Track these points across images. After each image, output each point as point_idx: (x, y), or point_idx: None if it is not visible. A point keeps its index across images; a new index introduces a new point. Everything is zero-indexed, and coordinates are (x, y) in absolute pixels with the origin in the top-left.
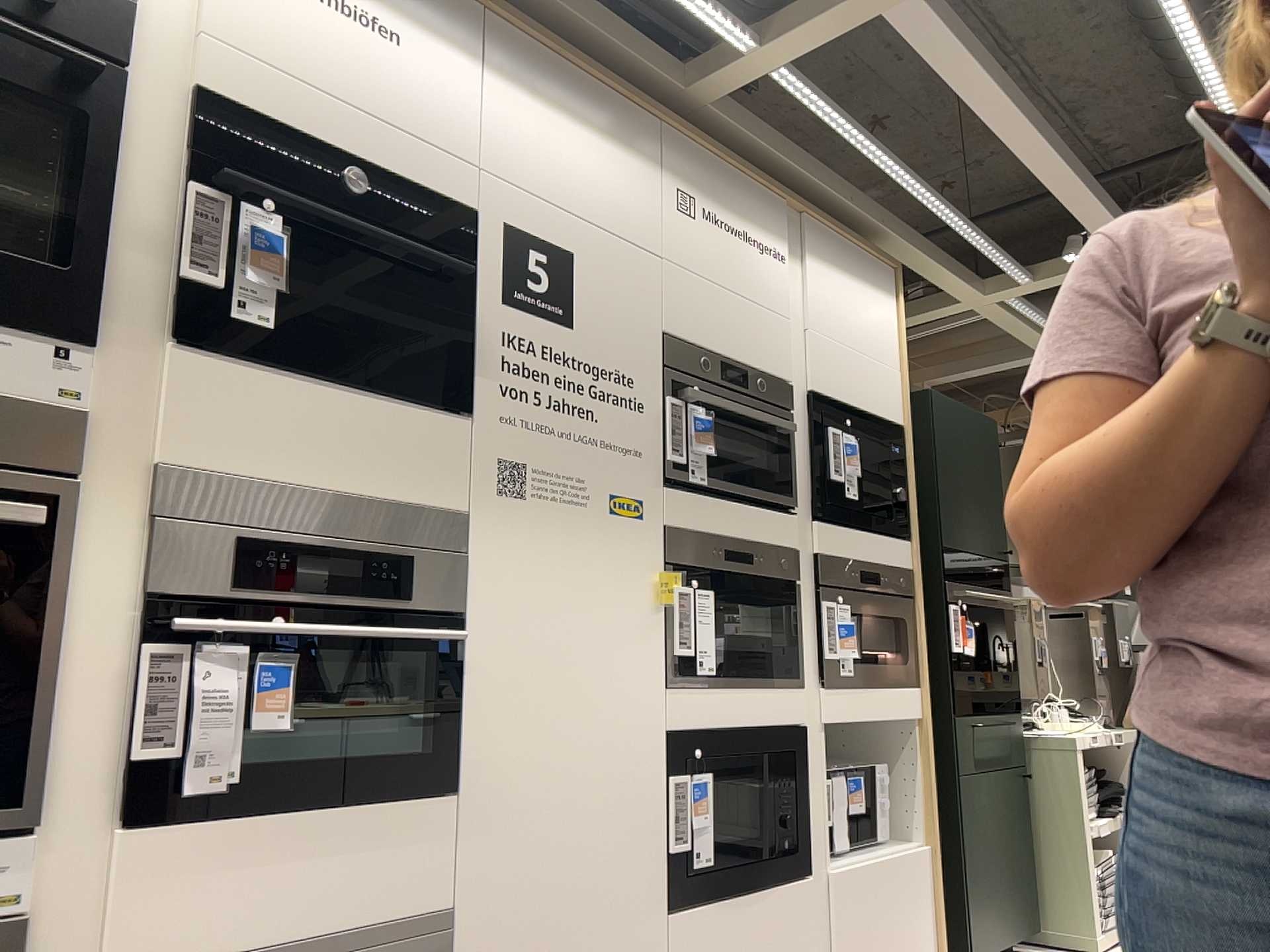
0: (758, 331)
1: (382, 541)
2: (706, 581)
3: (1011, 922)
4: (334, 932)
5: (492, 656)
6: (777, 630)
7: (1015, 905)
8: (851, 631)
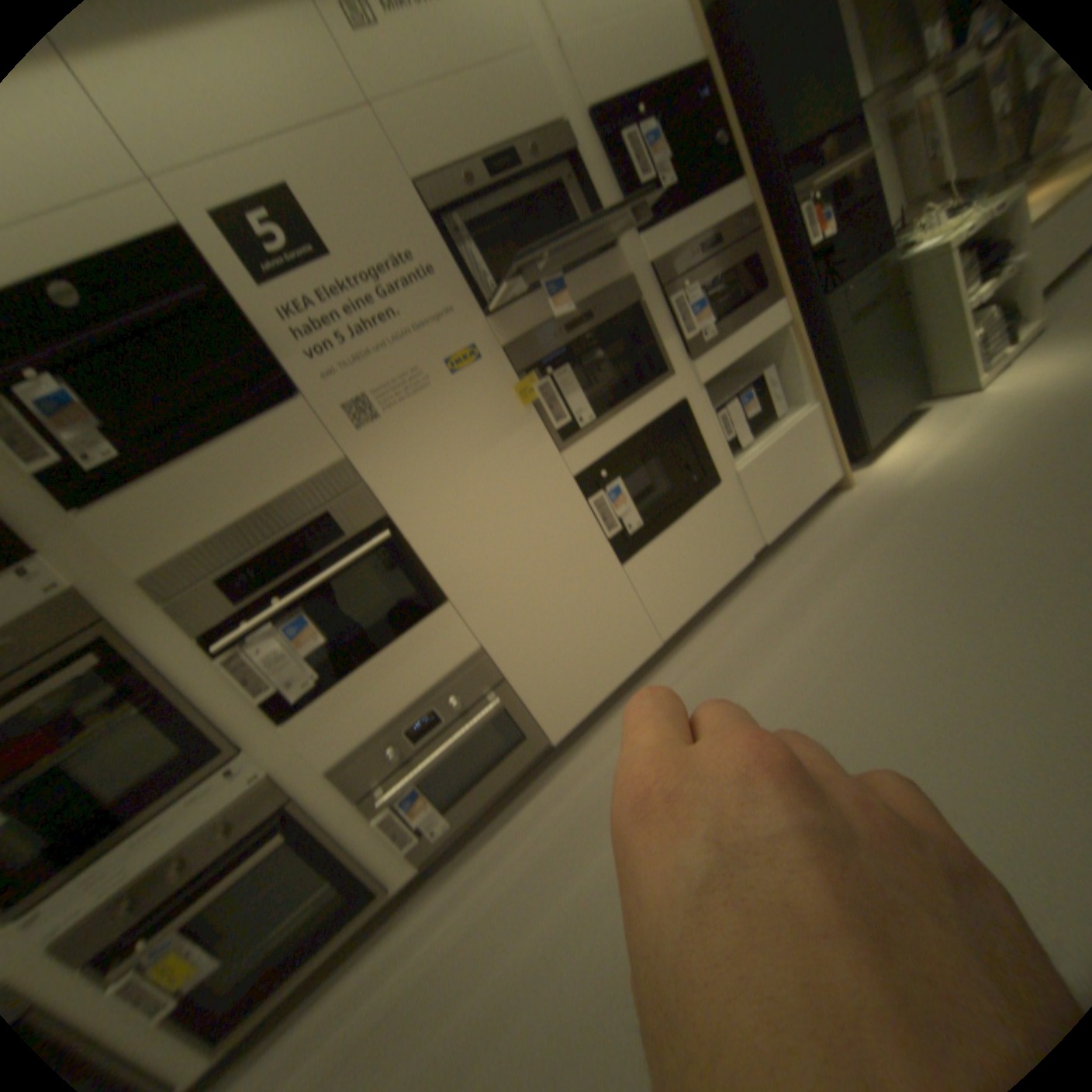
0: (506, 93)
1: (304, 514)
2: (557, 360)
3: (906, 404)
4: (421, 691)
5: (423, 521)
6: (636, 349)
7: (909, 390)
8: (703, 303)
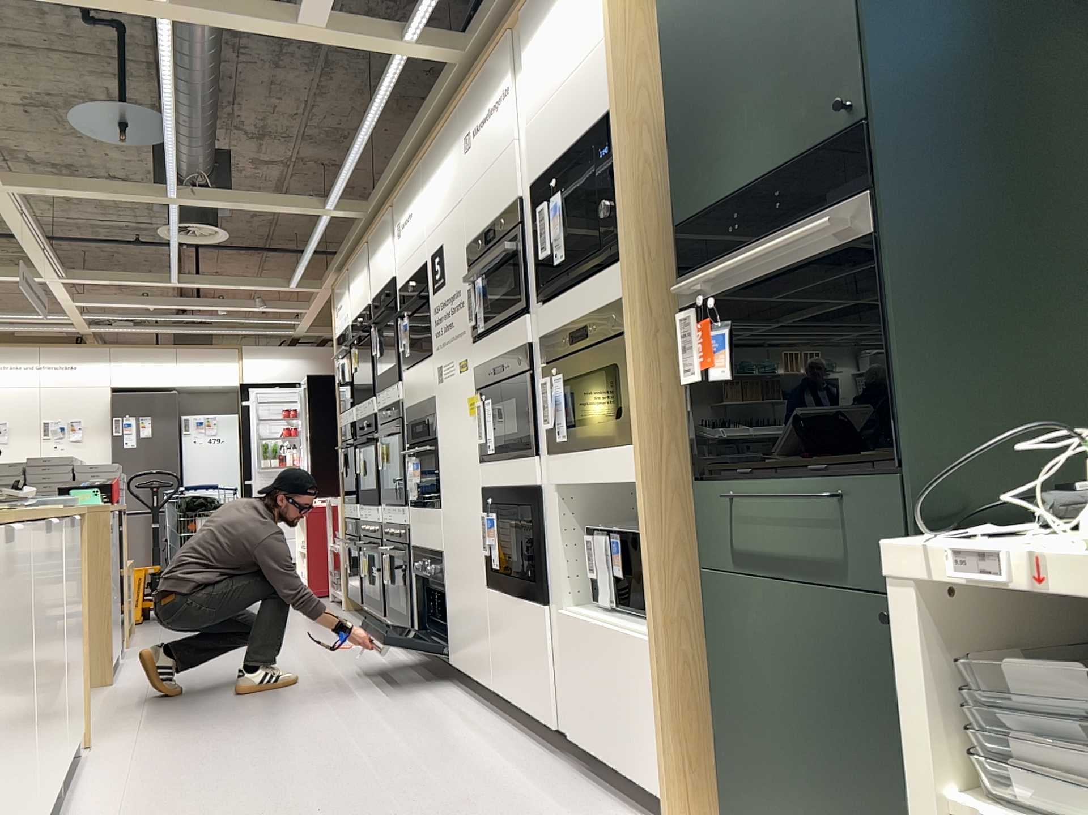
0: (500, 180)
1: (424, 416)
2: (489, 393)
3: None
4: (428, 549)
5: (441, 454)
6: (521, 414)
7: None
8: (557, 400)
